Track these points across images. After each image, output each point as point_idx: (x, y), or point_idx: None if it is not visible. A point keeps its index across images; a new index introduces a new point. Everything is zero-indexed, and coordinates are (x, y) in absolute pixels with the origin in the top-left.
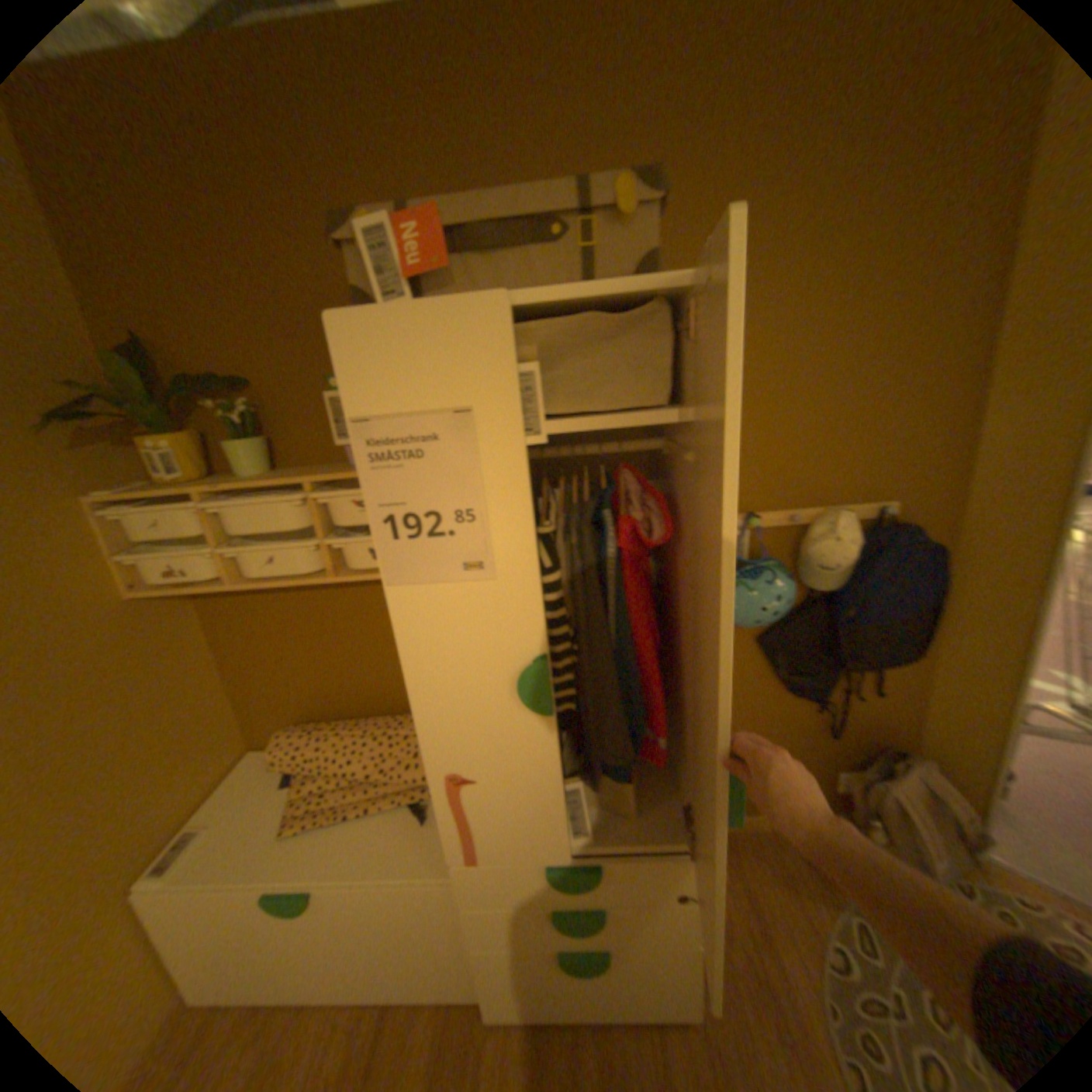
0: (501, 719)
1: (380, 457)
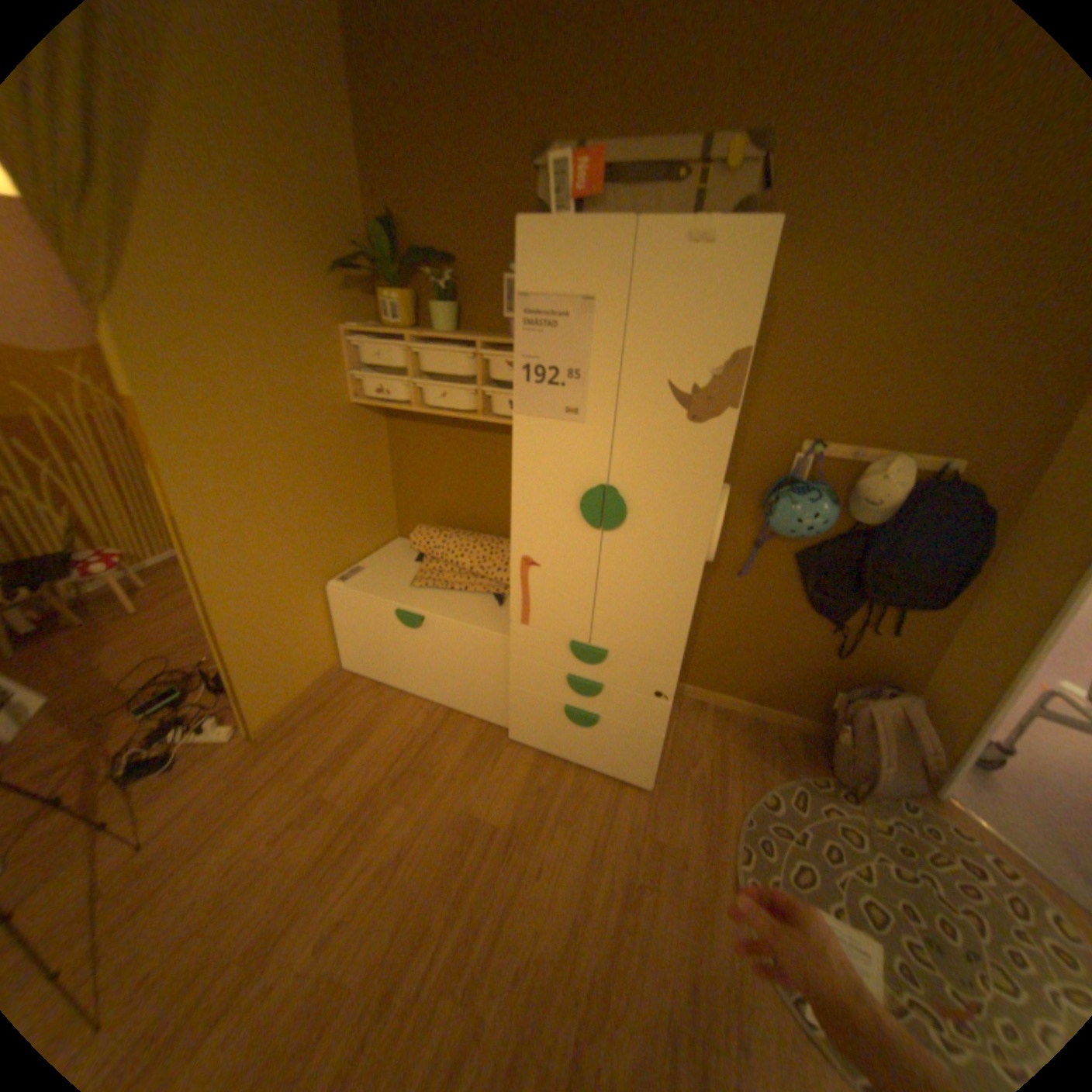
0: (565, 526)
1: (529, 324)
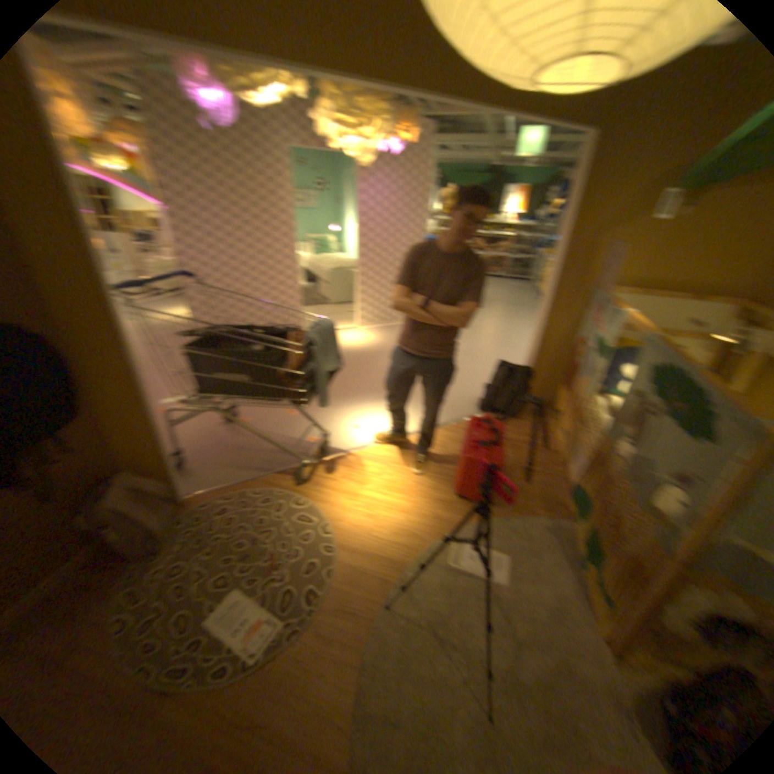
0: None
1: None
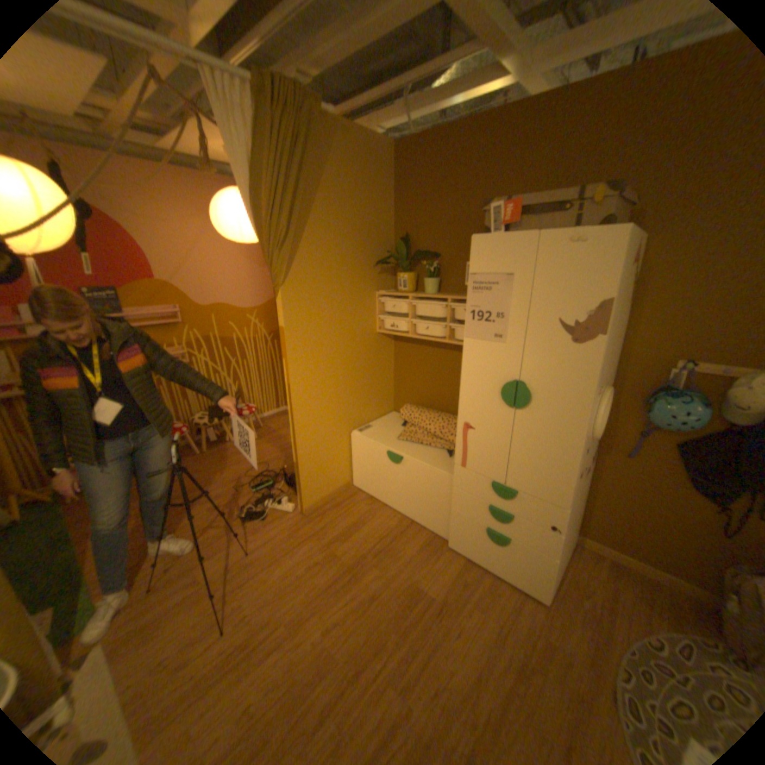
0: (491, 405)
1: (475, 289)
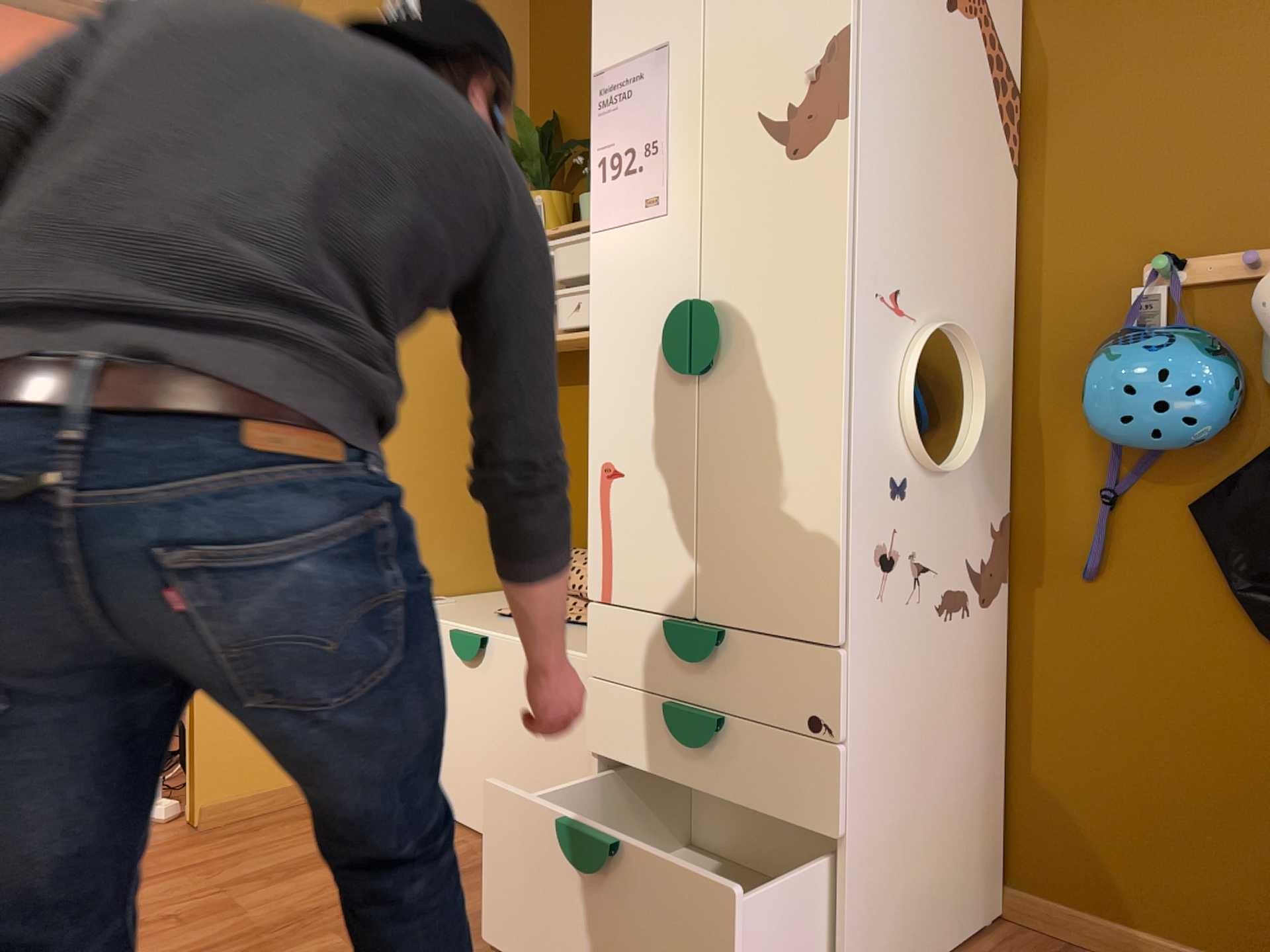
0: (653, 387)
1: (605, 105)
